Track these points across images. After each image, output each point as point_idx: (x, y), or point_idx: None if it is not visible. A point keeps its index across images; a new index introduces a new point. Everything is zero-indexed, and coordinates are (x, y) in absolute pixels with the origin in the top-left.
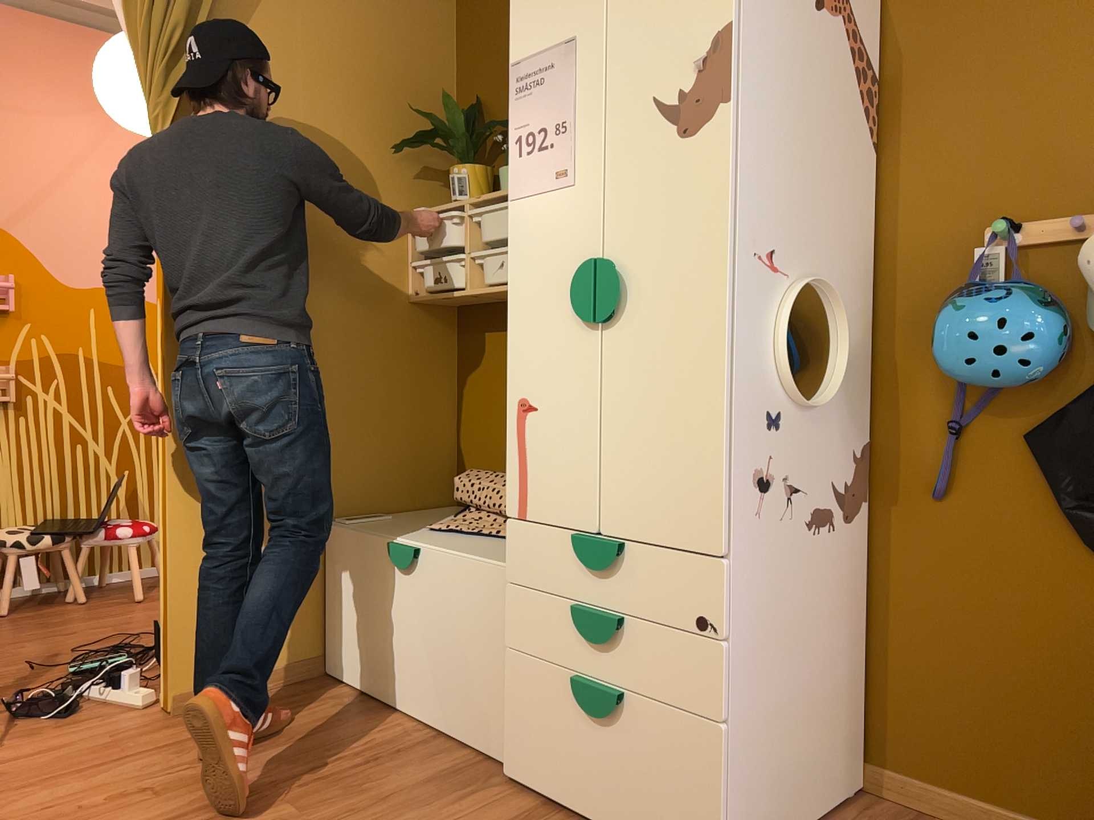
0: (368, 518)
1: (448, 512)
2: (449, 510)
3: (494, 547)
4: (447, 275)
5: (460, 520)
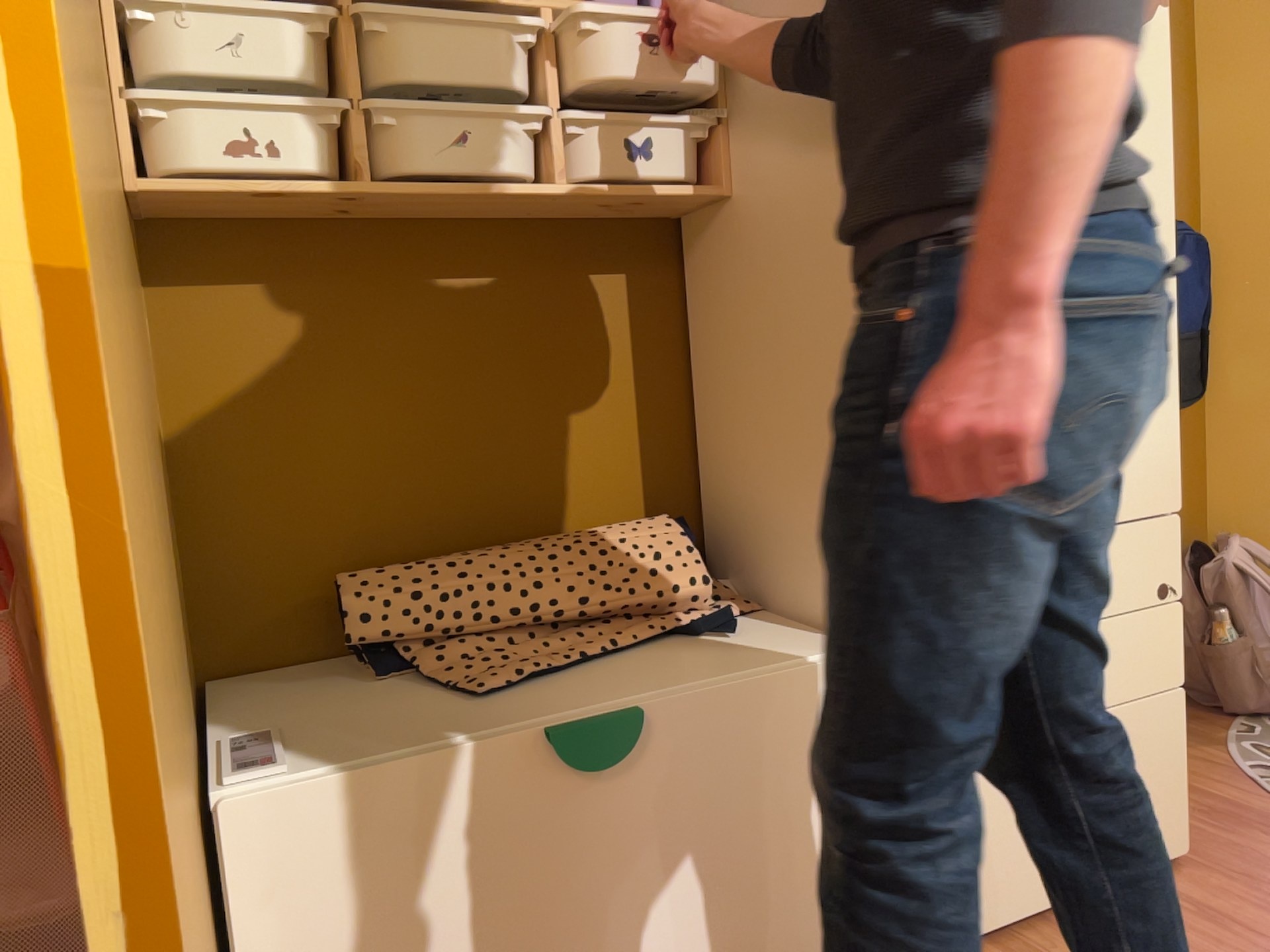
0: (266, 750)
1: (286, 686)
2: (258, 685)
3: (689, 657)
4: (278, 144)
5: (445, 667)
